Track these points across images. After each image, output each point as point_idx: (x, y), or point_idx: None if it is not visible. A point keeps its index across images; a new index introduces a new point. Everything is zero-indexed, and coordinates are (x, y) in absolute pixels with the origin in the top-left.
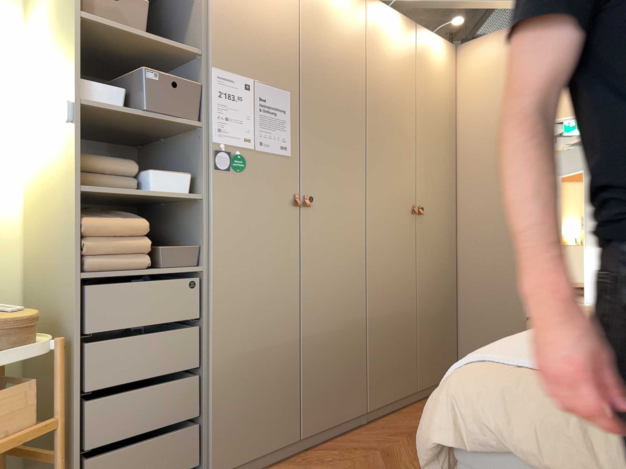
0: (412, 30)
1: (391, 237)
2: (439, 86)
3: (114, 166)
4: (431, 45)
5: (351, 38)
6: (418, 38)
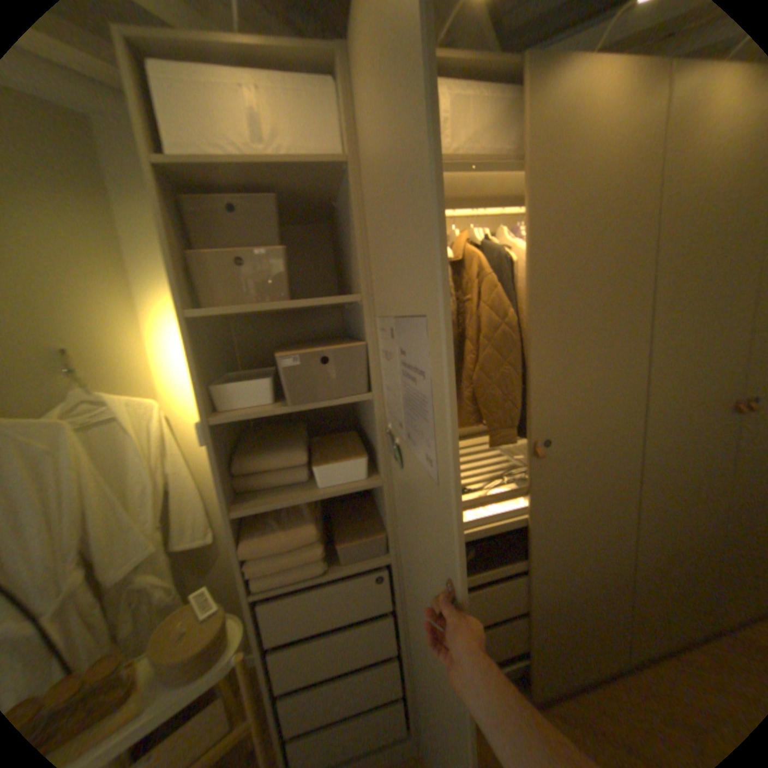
0: None
1: (686, 457)
2: None
3: (279, 462)
4: None
5: (629, 167)
6: None
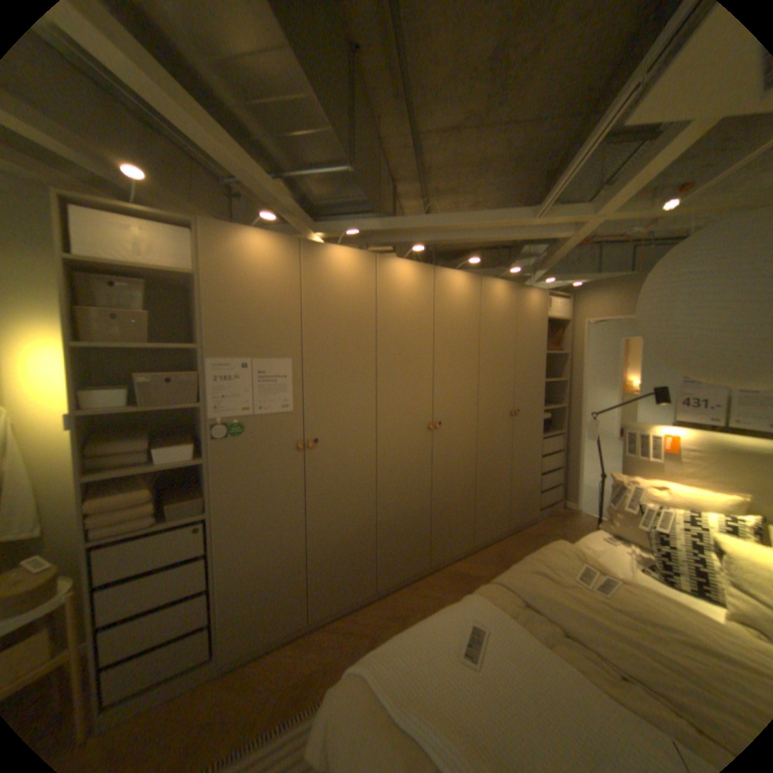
0: (432, 272)
1: (402, 454)
2: (459, 316)
3: (126, 448)
4: (451, 282)
5: (358, 298)
6: (436, 279)
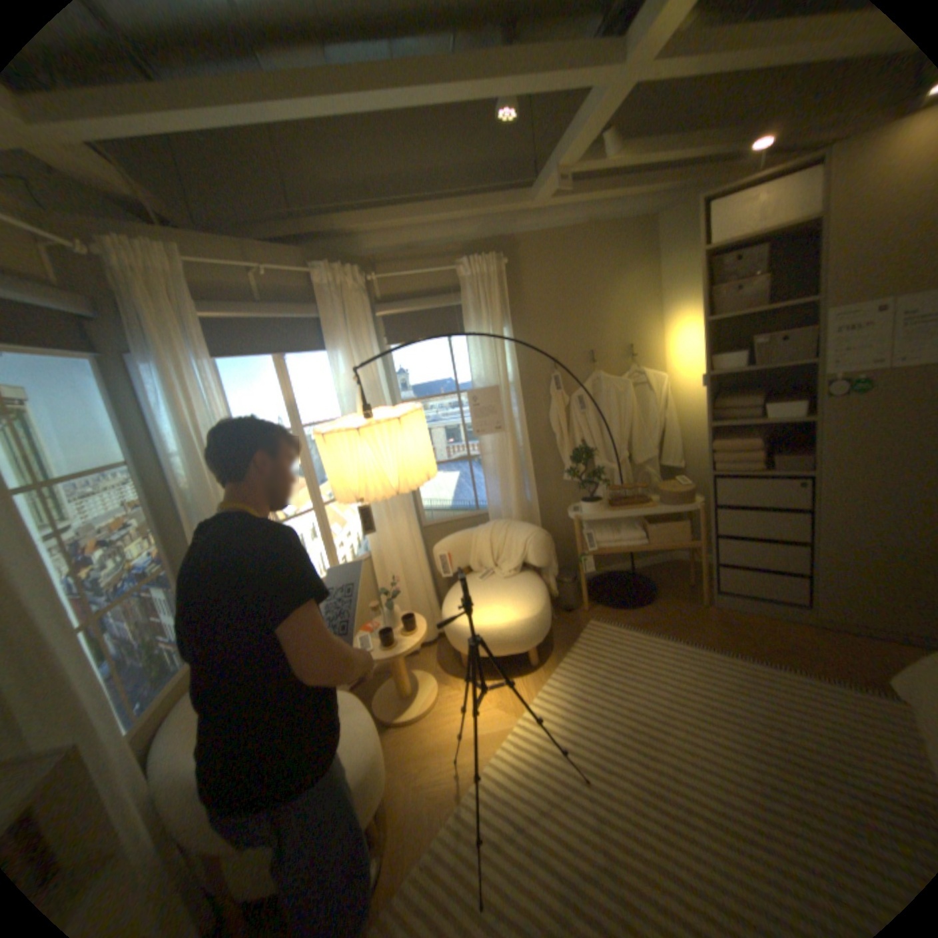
0: None
1: None
2: None
3: (743, 403)
4: None
5: None
6: None
